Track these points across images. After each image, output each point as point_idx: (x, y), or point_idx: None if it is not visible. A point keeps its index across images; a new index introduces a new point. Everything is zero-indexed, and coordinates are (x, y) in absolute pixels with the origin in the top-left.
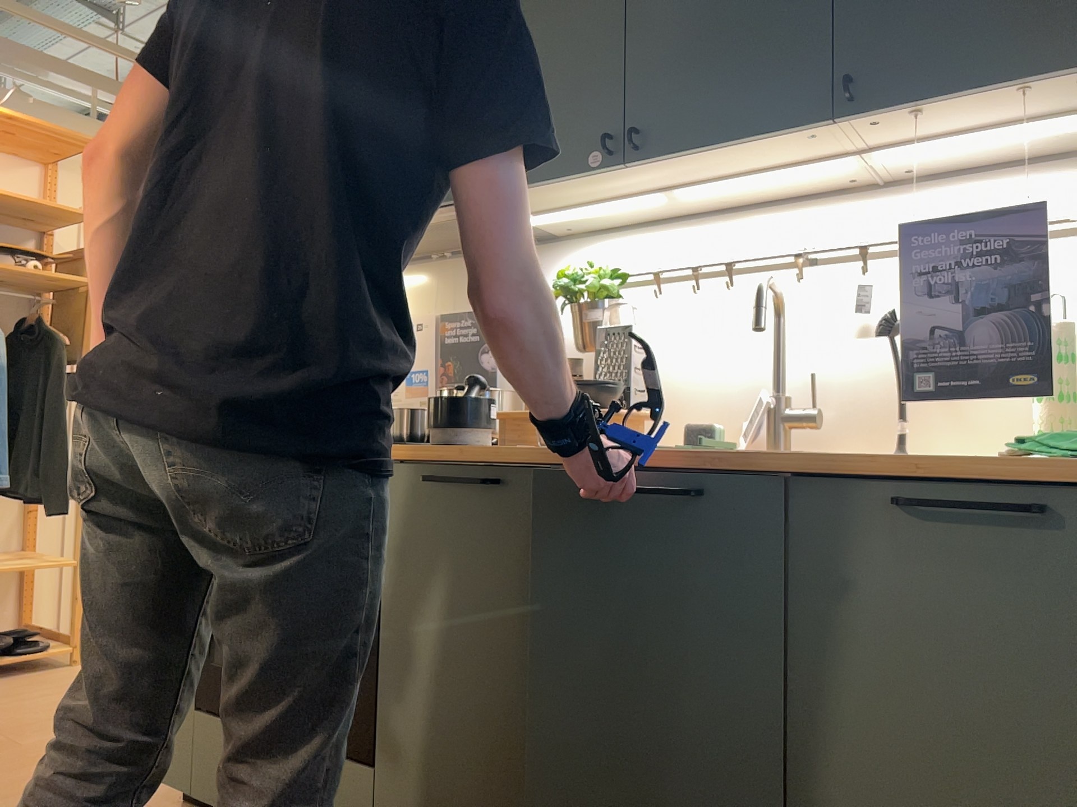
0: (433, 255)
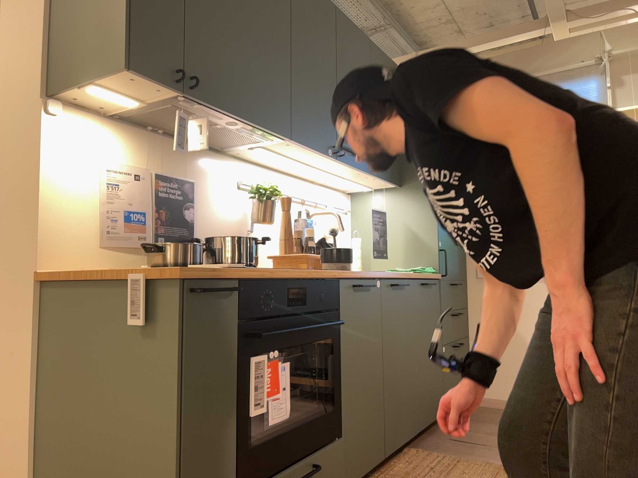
0: (152, 127)
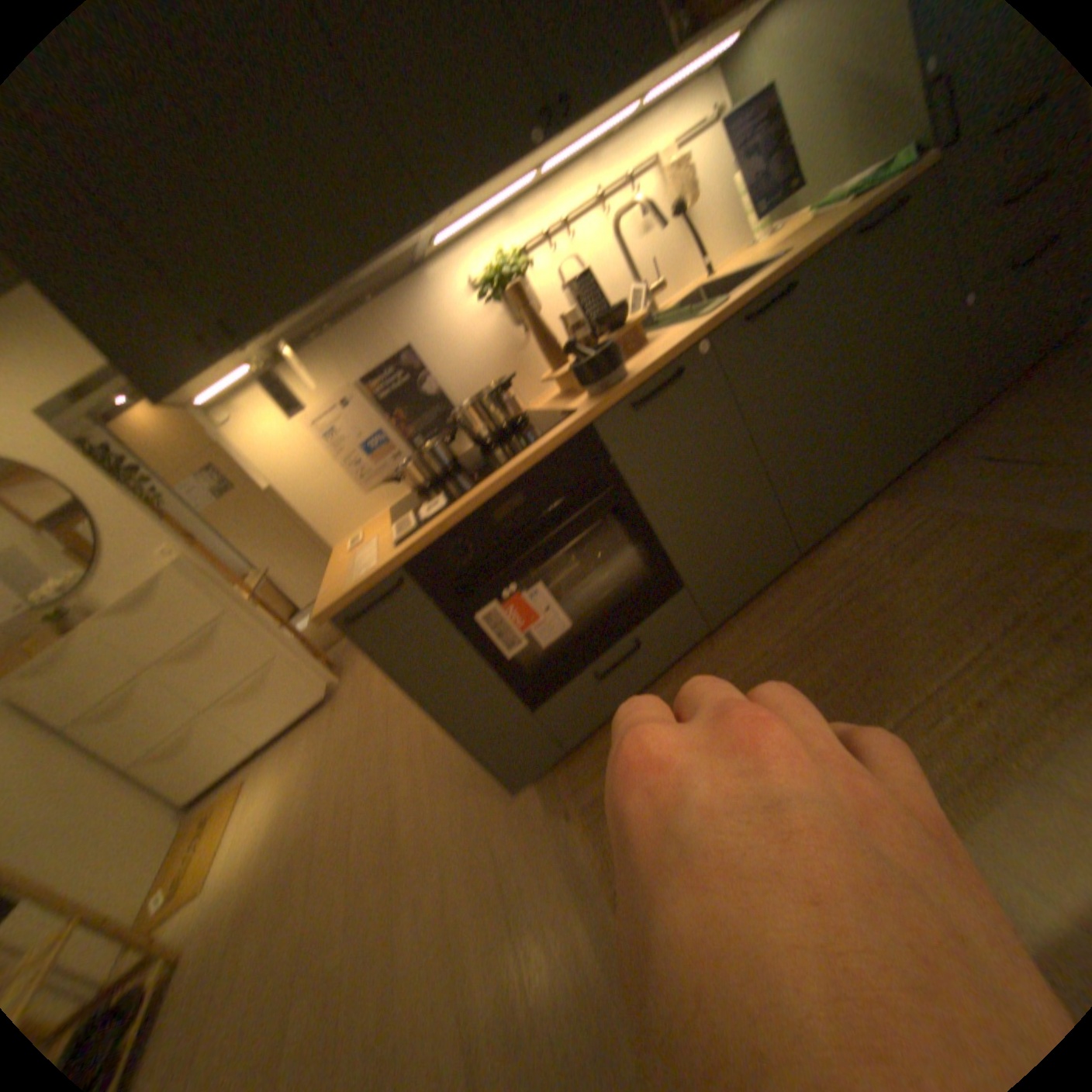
0: (312, 329)
